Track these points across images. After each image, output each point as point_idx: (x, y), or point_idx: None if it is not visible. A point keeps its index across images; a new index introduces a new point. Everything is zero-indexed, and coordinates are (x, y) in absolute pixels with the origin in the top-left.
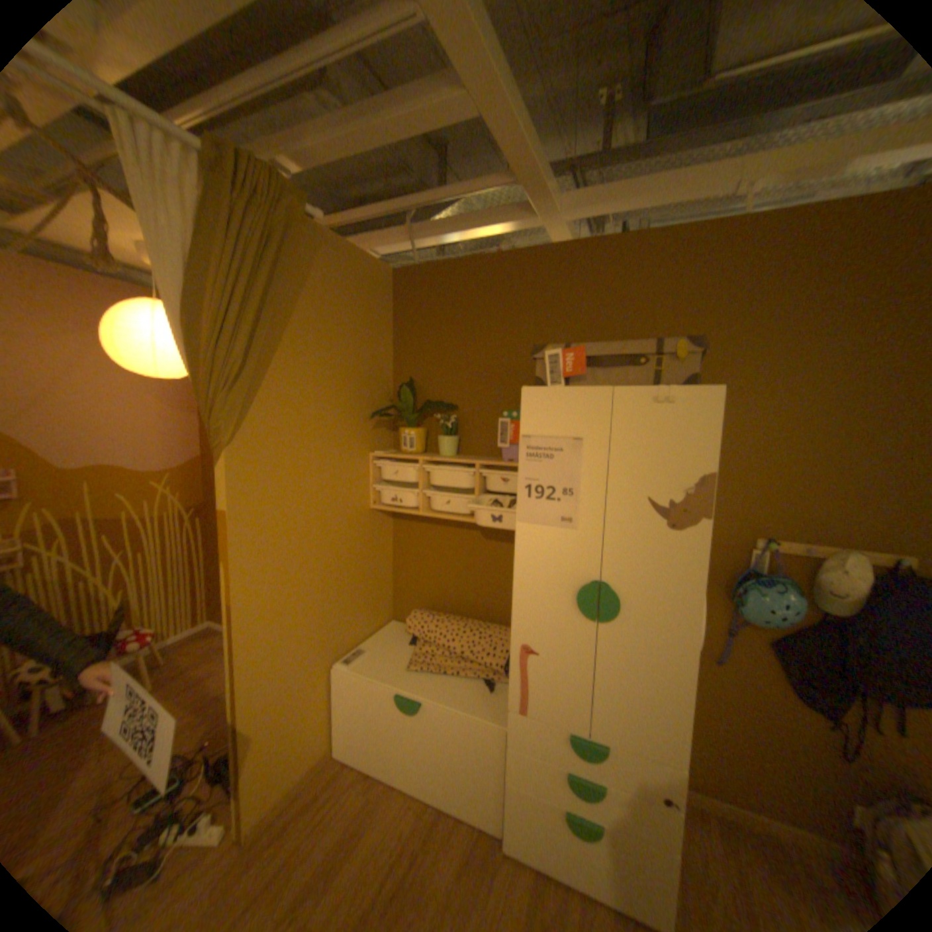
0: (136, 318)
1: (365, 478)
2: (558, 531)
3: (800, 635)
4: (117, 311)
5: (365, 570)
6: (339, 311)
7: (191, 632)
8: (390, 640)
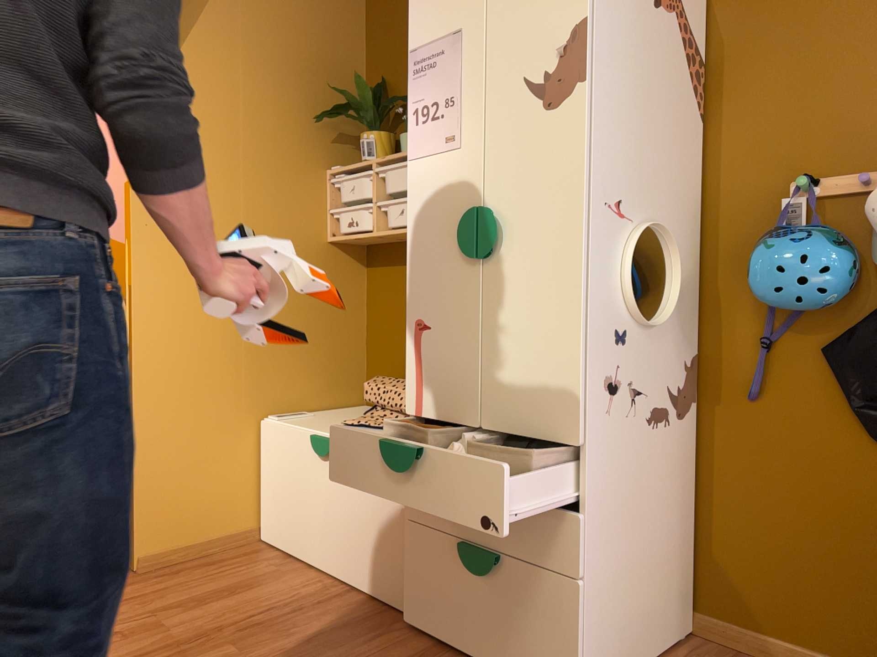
0: None
1: (319, 200)
2: (443, 155)
3: (860, 323)
4: None
5: (319, 318)
6: None
7: None
8: (346, 413)
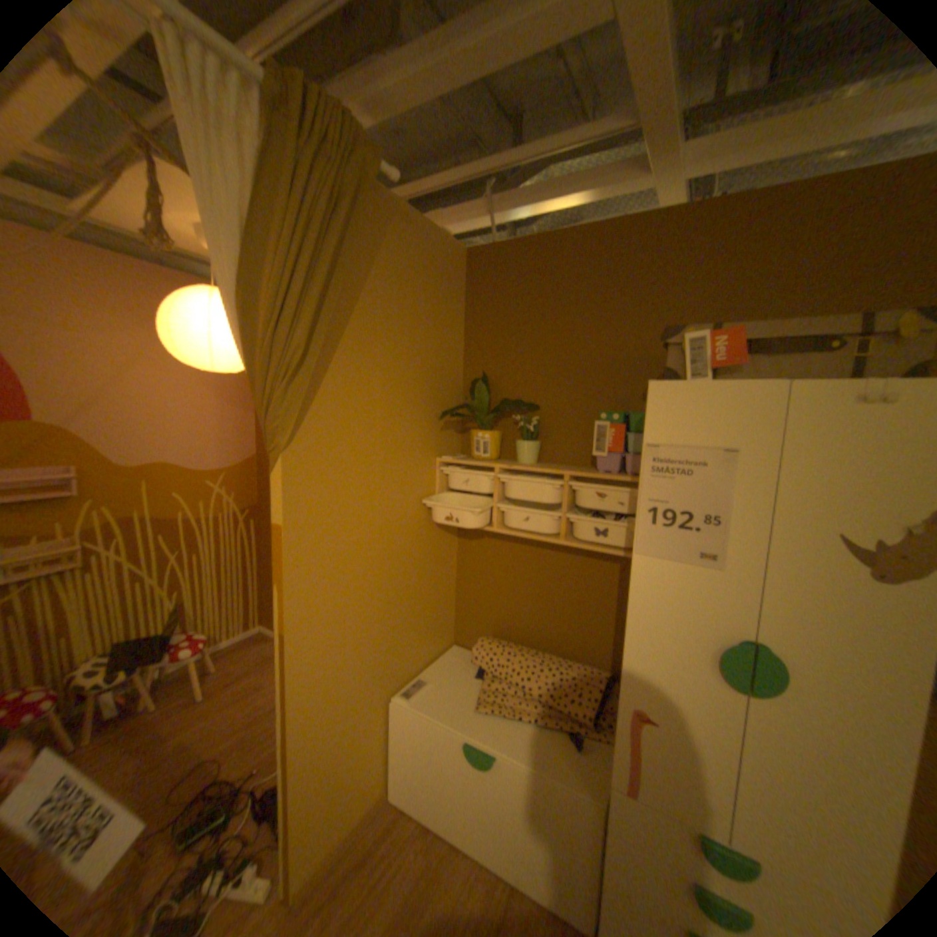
0: (193, 306)
1: (430, 486)
2: (695, 569)
3: None
4: (173, 299)
5: (428, 589)
6: (409, 294)
7: (242, 637)
8: (454, 670)
